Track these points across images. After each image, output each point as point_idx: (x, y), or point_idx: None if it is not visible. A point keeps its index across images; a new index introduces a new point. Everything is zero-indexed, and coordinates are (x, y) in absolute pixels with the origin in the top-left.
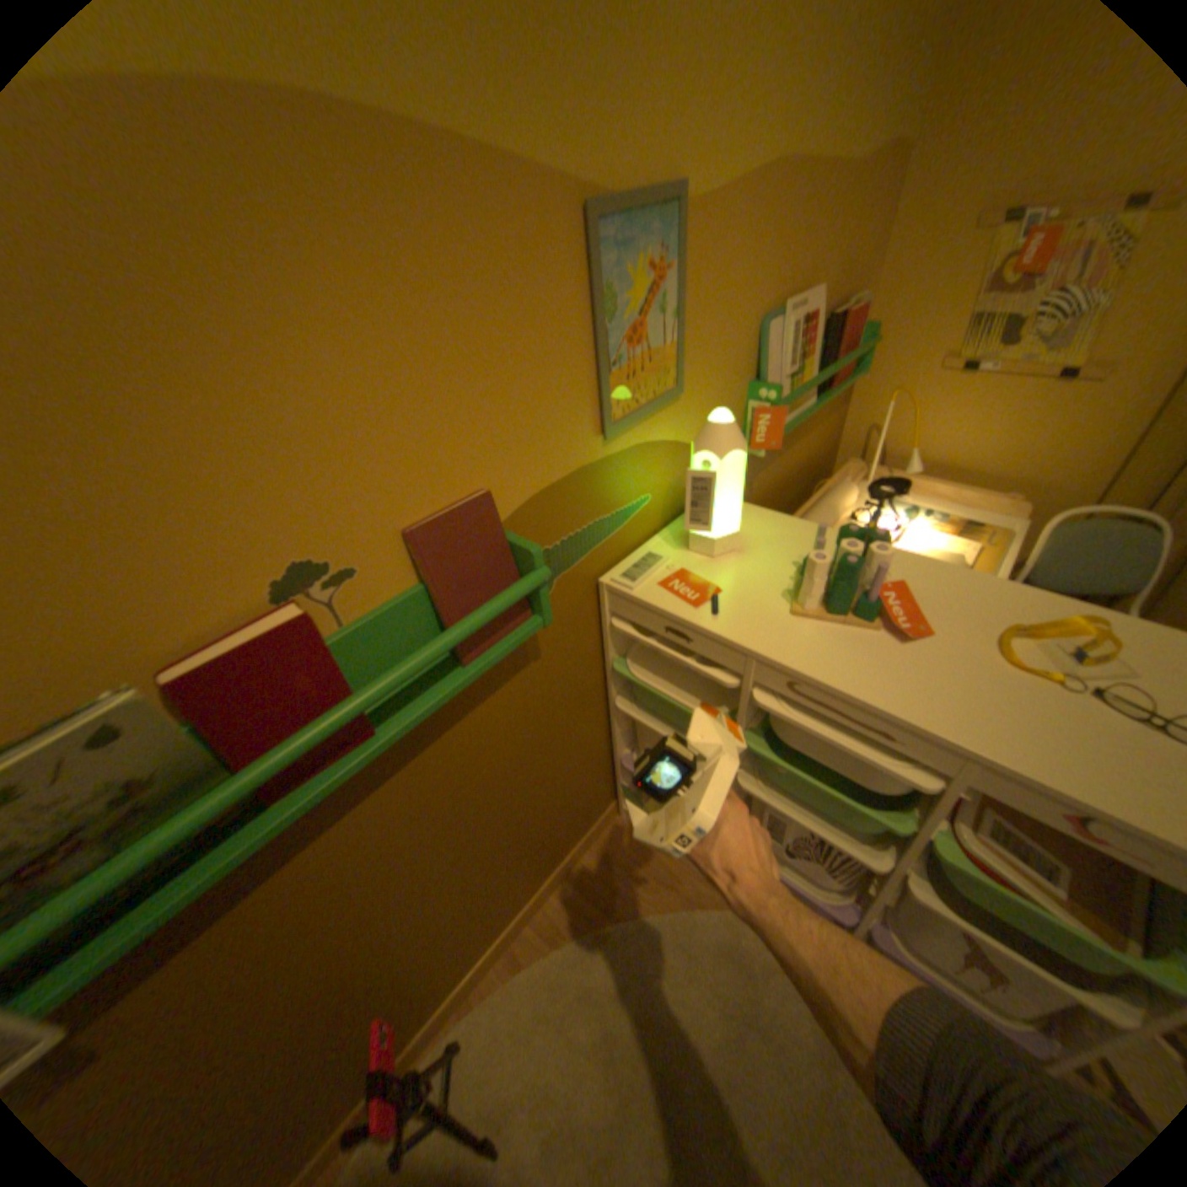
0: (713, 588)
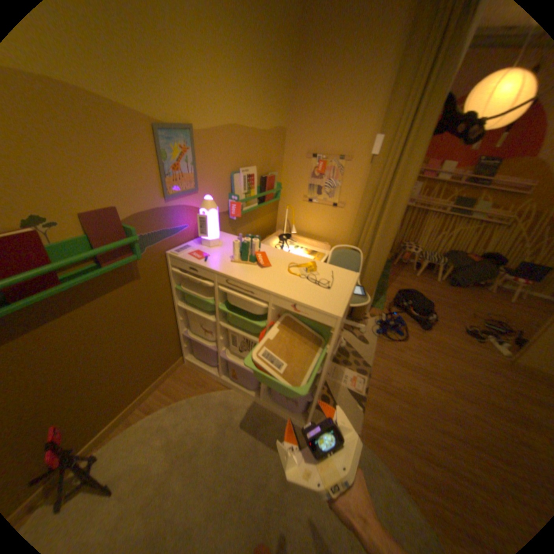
0: (207, 255)
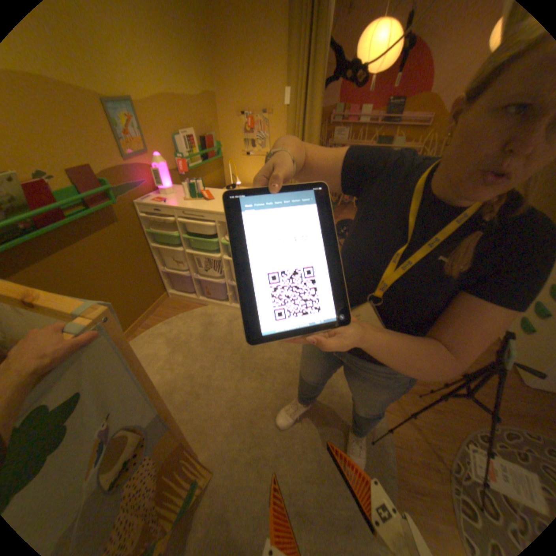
0: (165, 199)
